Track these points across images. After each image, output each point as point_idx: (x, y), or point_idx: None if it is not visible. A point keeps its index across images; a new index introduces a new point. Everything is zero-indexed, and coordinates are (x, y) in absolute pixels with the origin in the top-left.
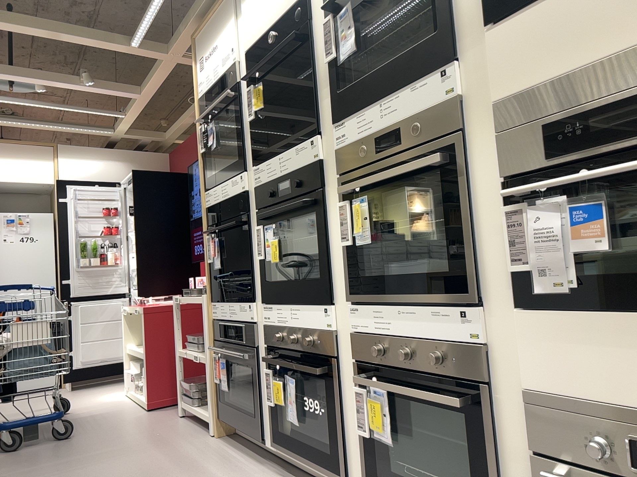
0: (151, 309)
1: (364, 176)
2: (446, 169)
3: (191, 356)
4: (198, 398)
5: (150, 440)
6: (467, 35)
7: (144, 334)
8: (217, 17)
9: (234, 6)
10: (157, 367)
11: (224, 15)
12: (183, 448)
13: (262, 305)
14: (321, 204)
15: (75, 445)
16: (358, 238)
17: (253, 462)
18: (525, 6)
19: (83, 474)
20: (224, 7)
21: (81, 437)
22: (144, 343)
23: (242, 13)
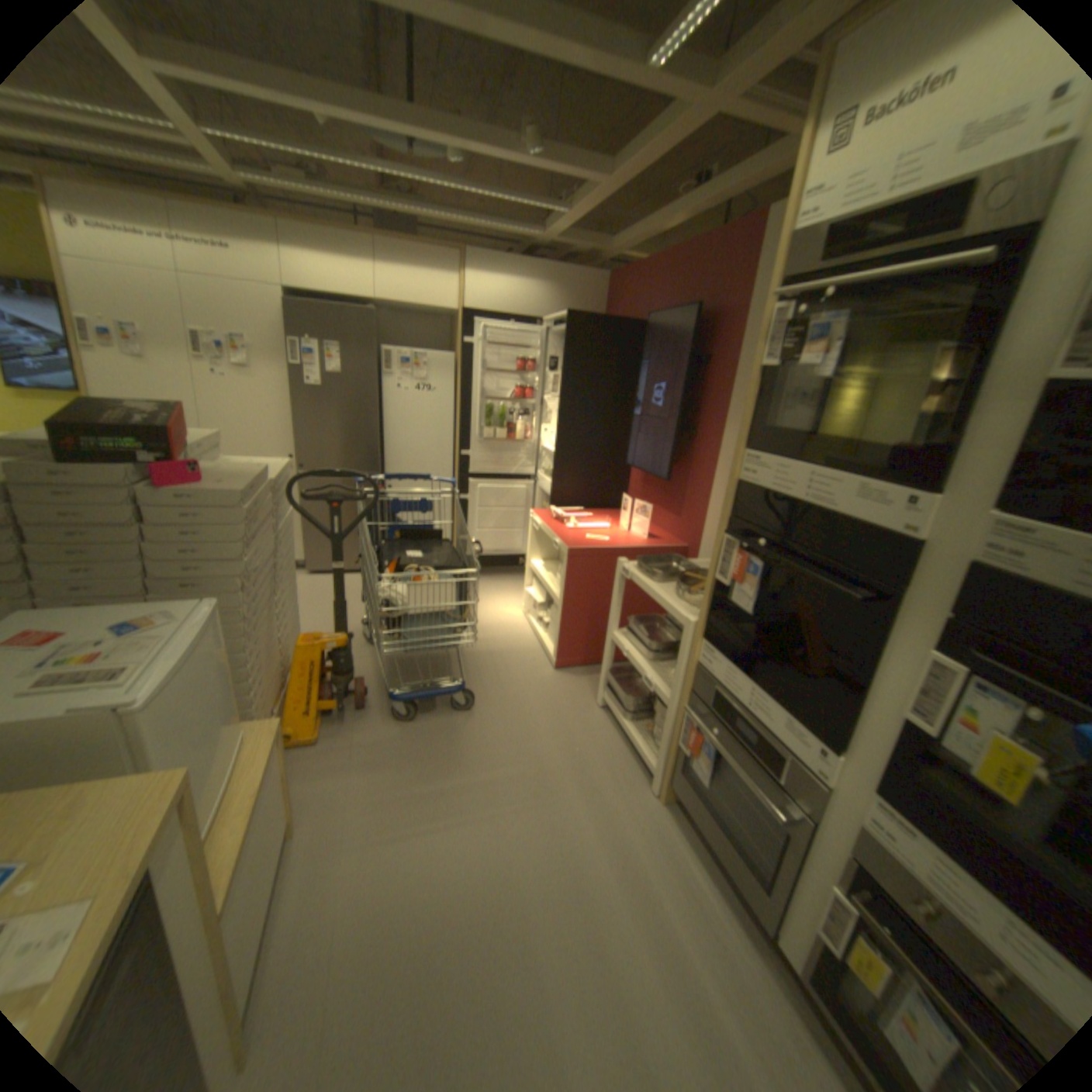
0: (576, 555)
1: None
2: None
3: (637, 669)
4: (632, 716)
5: (569, 770)
6: None
7: (558, 573)
8: None
9: None
10: (572, 626)
11: None
12: (620, 821)
13: (878, 799)
14: None
15: (476, 739)
16: None
17: (742, 937)
18: None
19: (493, 846)
20: None
21: (481, 718)
22: (561, 595)
23: None
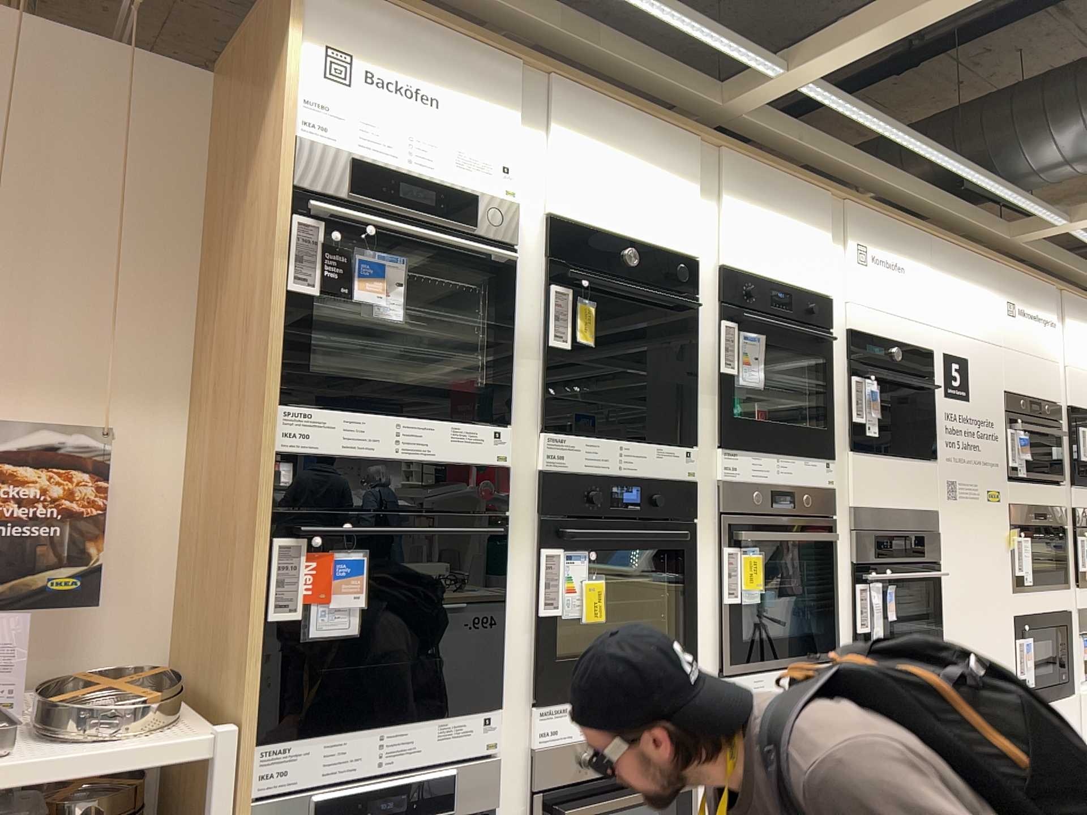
0: None
1: (754, 525)
2: (825, 544)
3: None
4: None
5: None
6: (836, 444)
7: None
8: (456, 49)
9: (523, 96)
10: None
11: (491, 81)
12: None
13: (537, 708)
14: (695, 543)
15: None
16: (745, 595)
17: None
18: (862, 449)
19: None
20: (492, 63)
21: None
22: None
23: (557, 141)
